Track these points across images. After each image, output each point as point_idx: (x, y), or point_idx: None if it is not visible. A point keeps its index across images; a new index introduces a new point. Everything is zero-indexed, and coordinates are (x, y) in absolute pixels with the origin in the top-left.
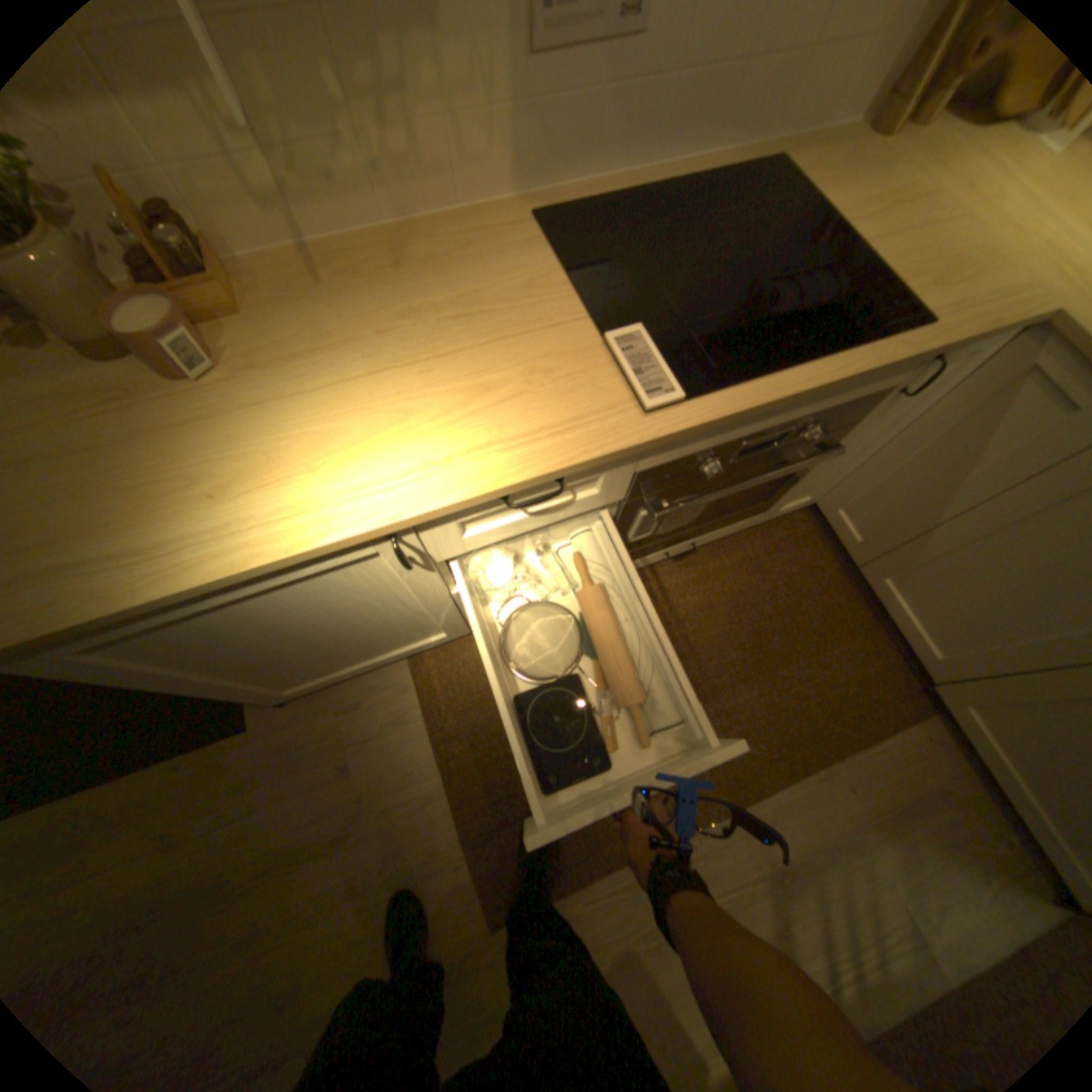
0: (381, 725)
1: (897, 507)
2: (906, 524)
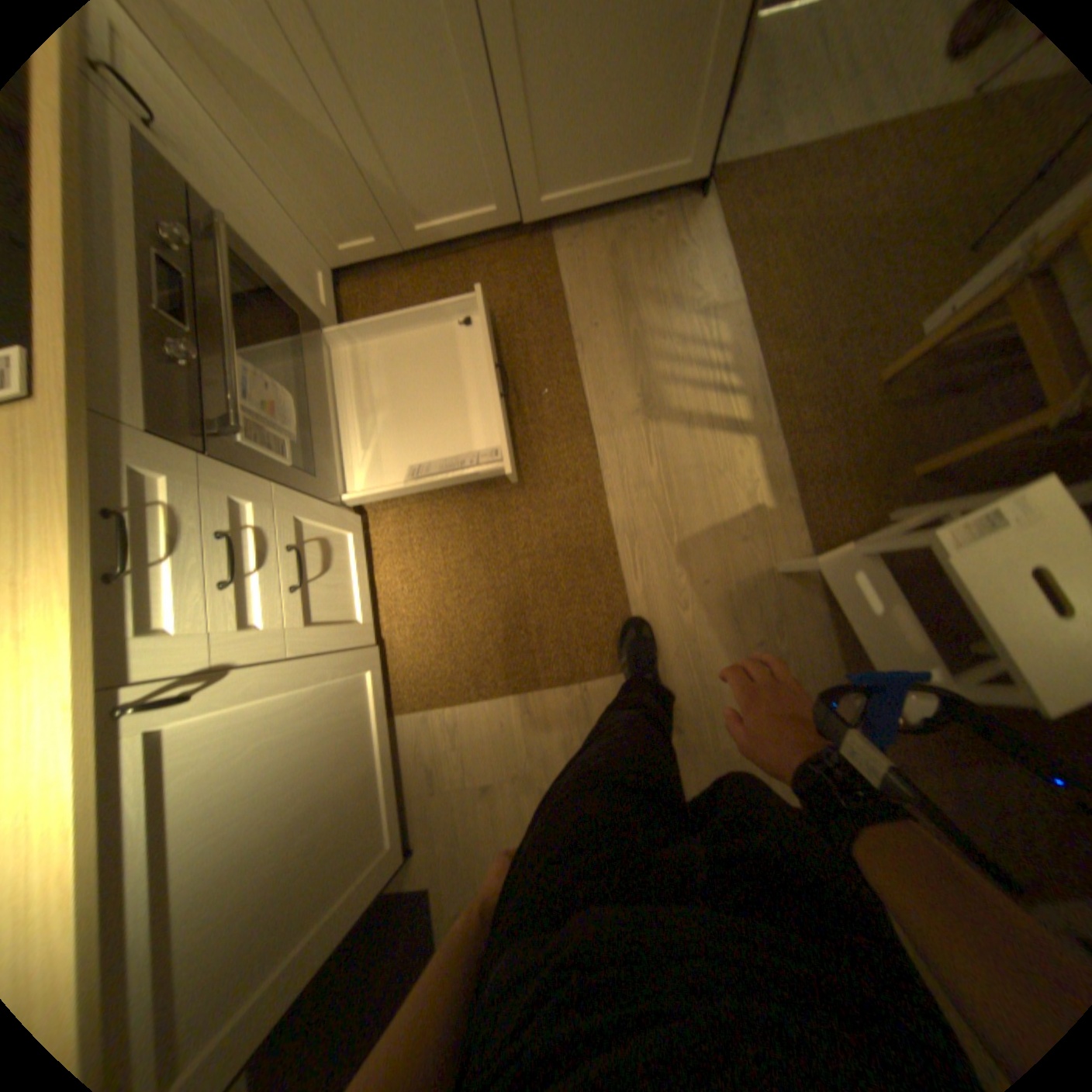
0: (450, 750)
1: (332, 191)
2: (350, 190)
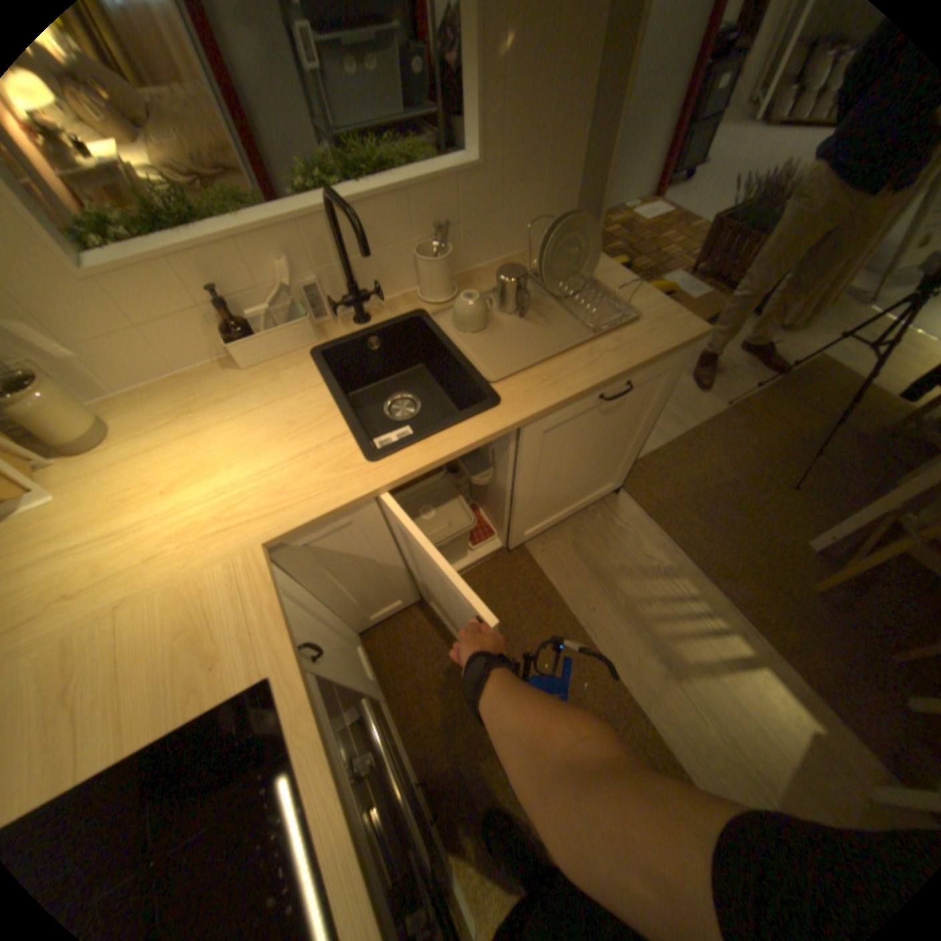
0: None
1: (380, 590)
2: (397, 584)
